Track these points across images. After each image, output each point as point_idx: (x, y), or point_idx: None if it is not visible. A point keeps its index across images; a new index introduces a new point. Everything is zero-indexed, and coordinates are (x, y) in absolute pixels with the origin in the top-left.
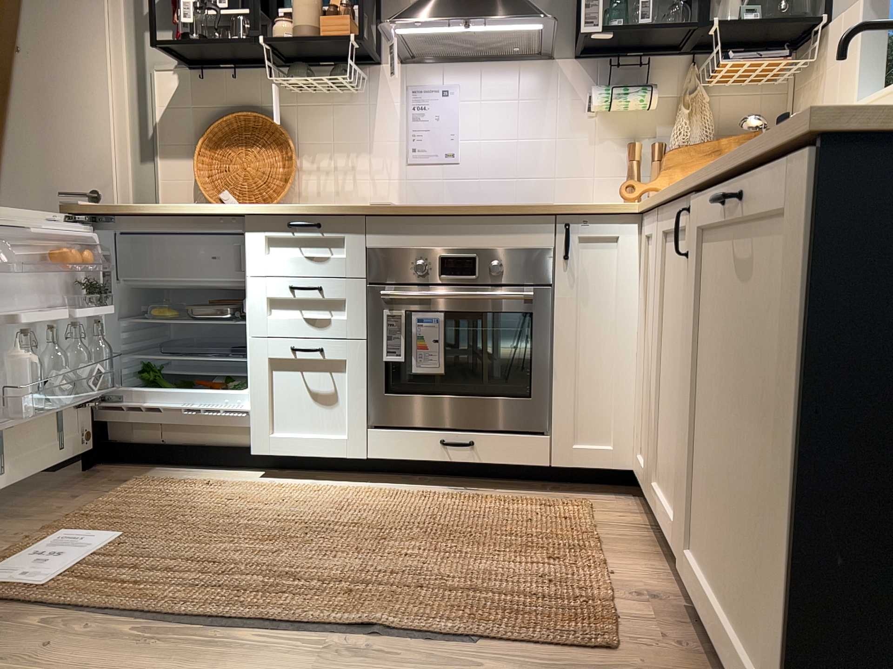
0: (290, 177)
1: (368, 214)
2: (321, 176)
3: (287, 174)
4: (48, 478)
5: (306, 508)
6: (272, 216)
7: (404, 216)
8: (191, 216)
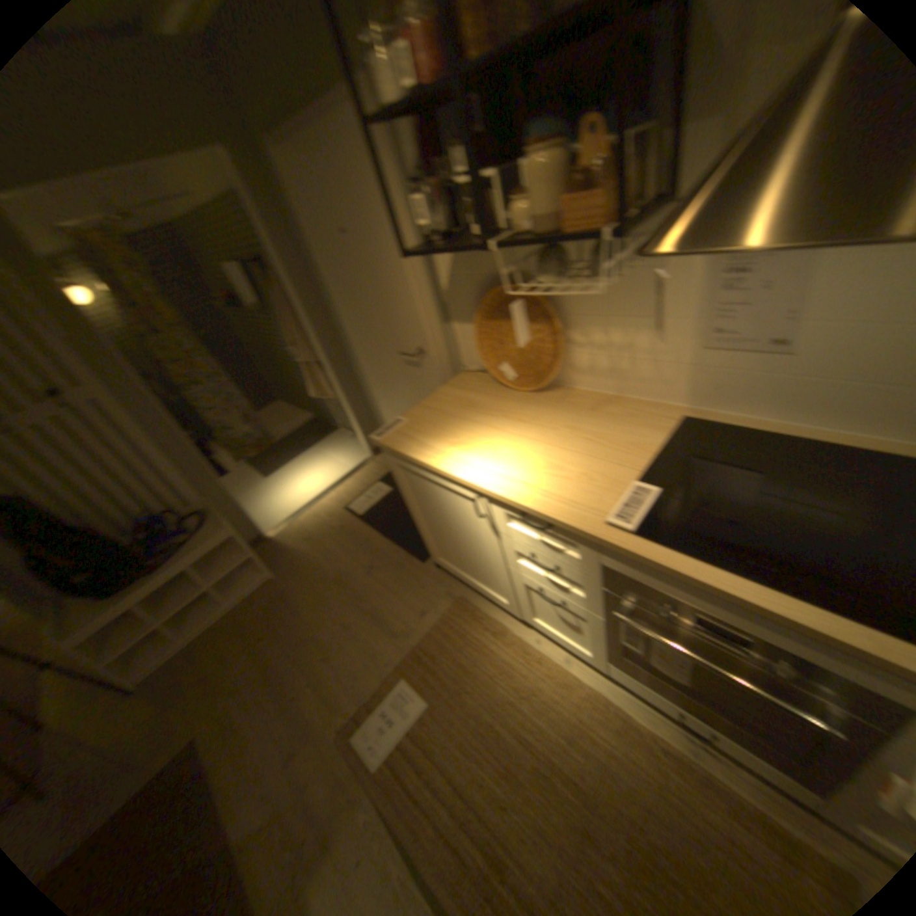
0: (555, 357)
1: (599, 543)
2: (592, 350)
3: (555, 351)
4: (416, 571)
5: (545, 716)
6: (503, 502)
7: (644, 563)
8: (442, 476)
